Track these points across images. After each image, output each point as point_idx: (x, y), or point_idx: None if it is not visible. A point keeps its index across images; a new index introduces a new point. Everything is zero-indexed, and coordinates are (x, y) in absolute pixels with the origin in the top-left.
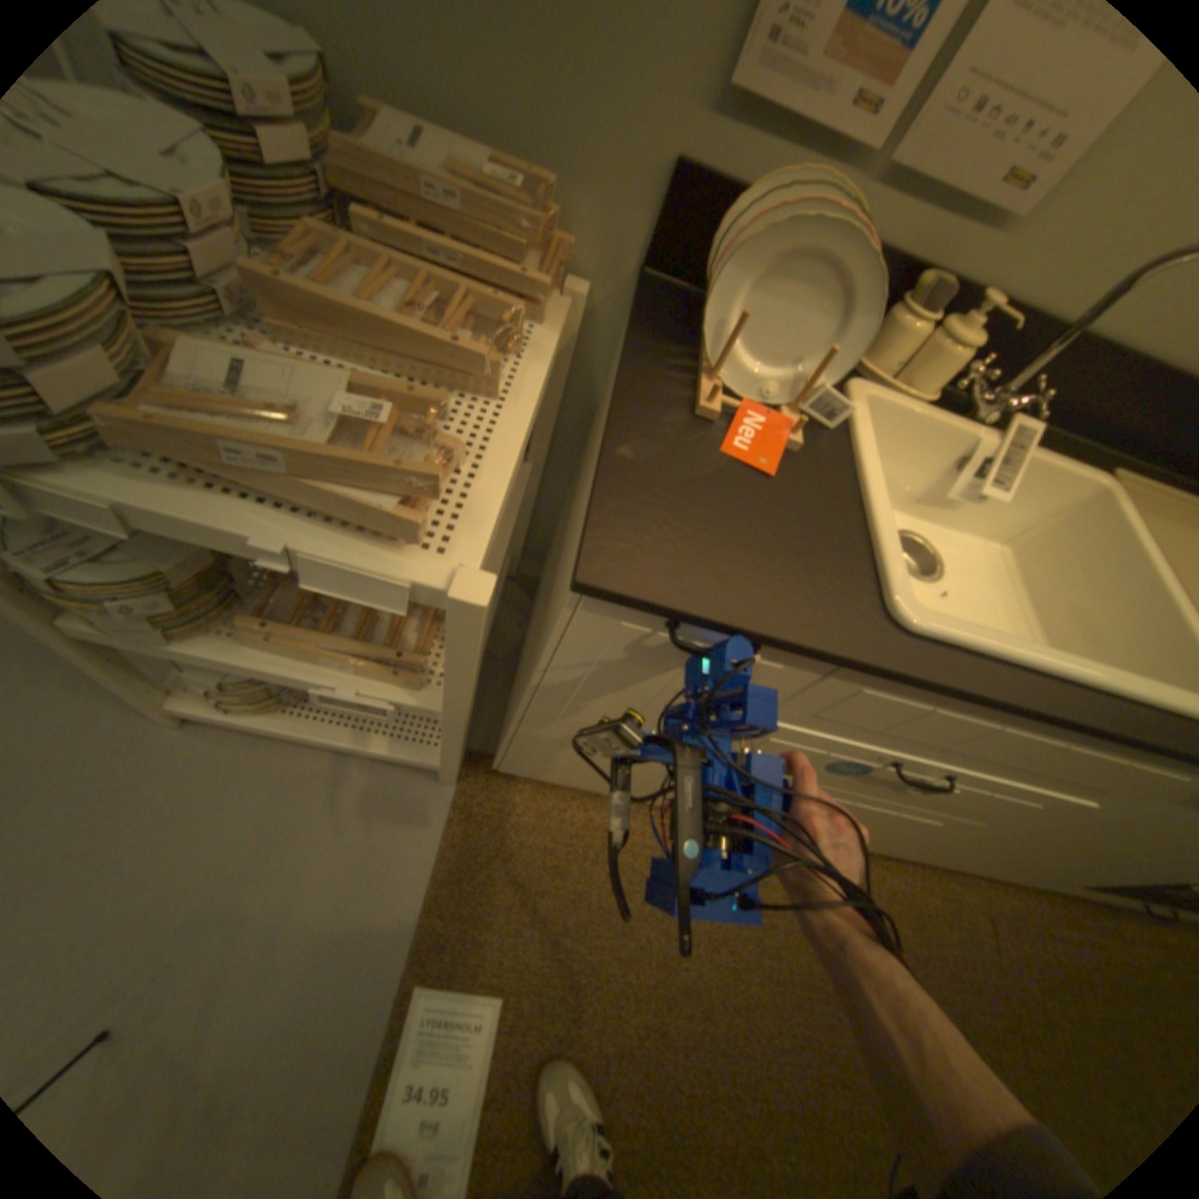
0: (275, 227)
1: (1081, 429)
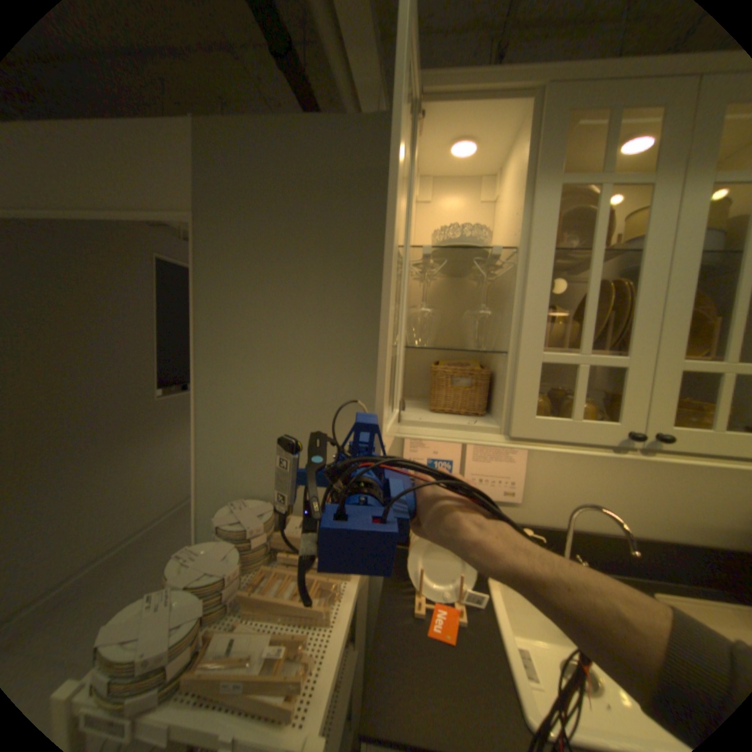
0: (250, 573)
1: (624, 575)
